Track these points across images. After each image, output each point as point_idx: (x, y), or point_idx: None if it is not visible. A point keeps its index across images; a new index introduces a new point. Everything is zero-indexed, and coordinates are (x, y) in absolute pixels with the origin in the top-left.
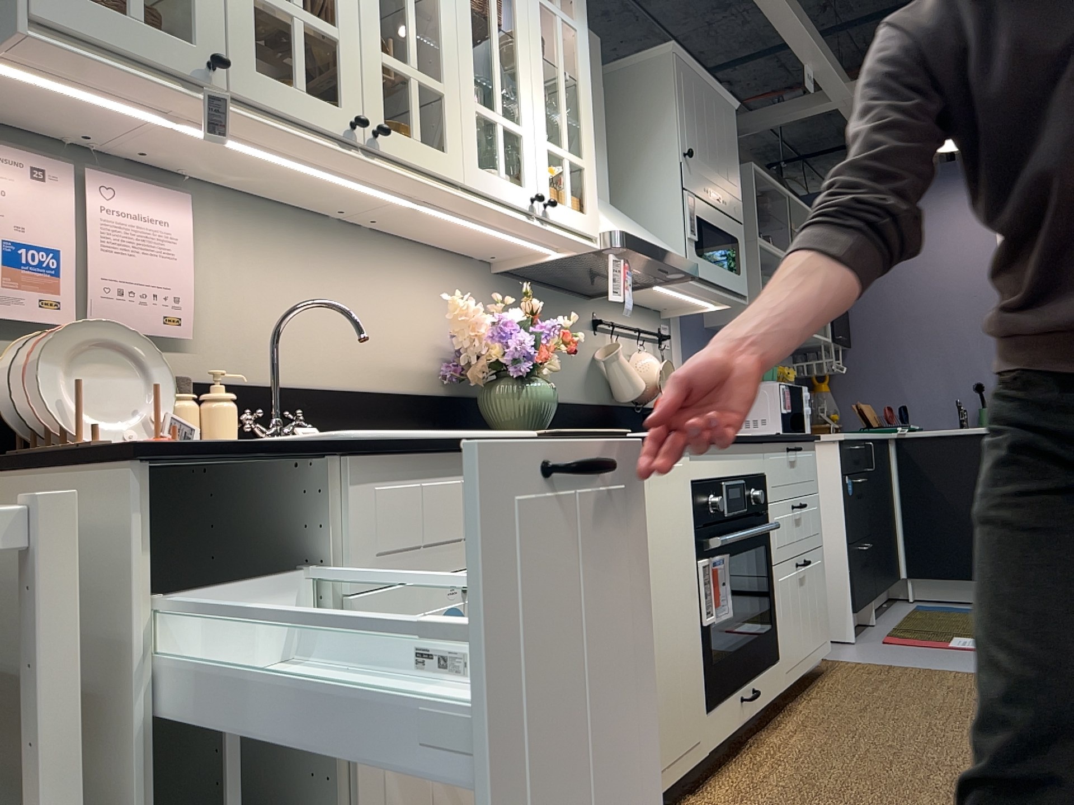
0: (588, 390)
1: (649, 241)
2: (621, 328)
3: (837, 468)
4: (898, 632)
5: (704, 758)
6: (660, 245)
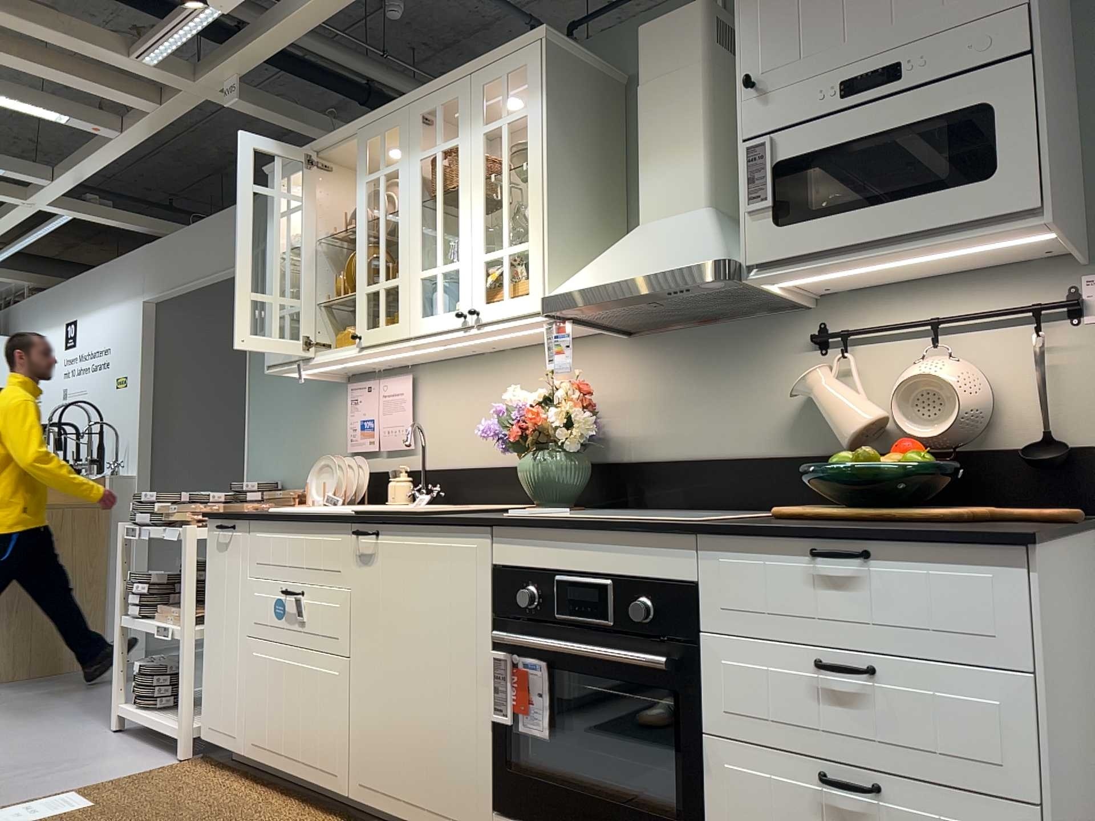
0: (791, 436)
1: (611, 277)
2: (877, 332)
3: None
4: None
5: None
6: (633, 273)
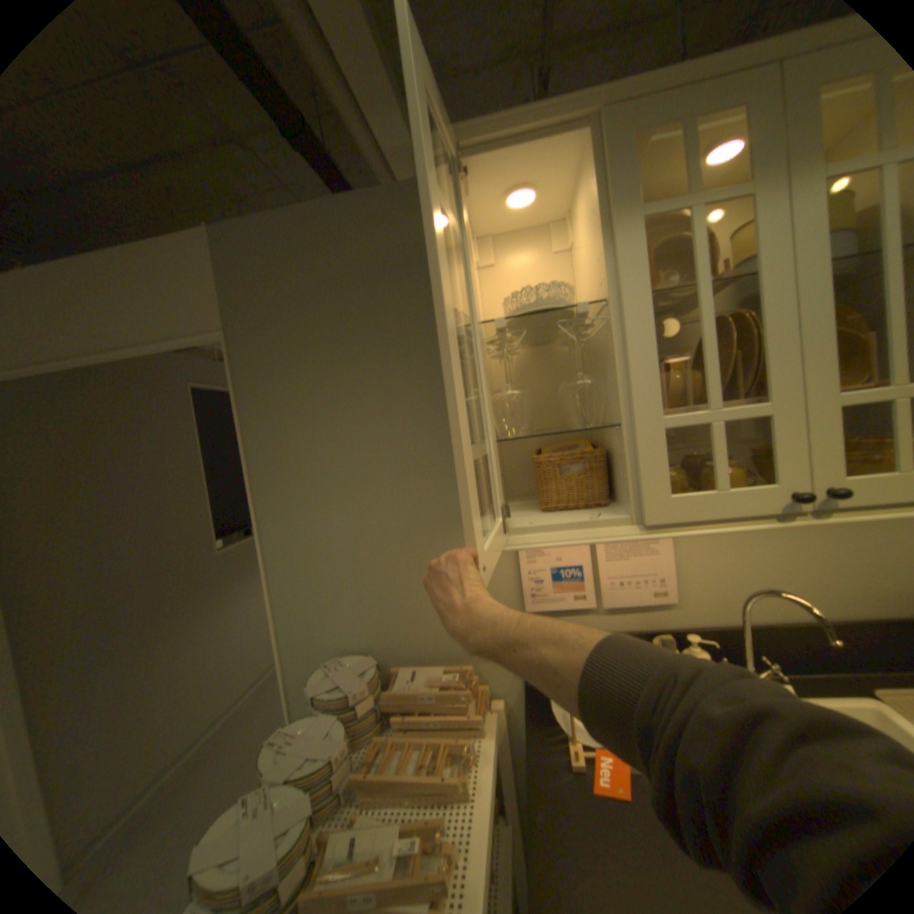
0: None
1: None
2: None
3: None
4: None
5: None
6: None
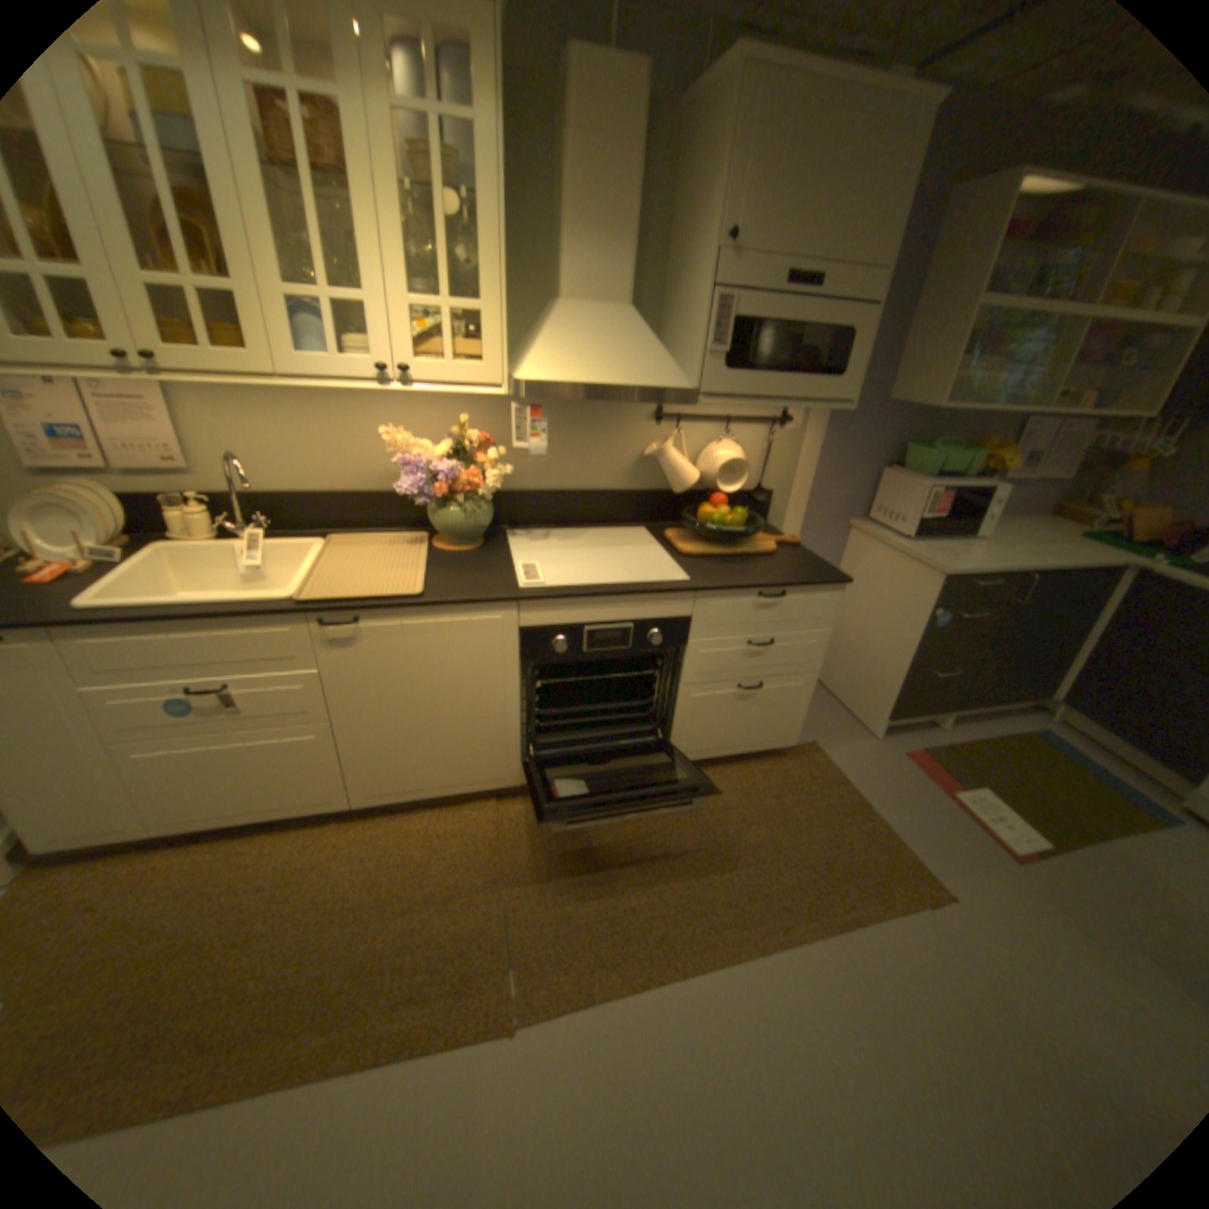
0: (631, 479)
1: (594, 378)
2: (696, 418)
3: (934, 598)
4: (942, 753)
5: (512, 787)
6: (616, 379)
